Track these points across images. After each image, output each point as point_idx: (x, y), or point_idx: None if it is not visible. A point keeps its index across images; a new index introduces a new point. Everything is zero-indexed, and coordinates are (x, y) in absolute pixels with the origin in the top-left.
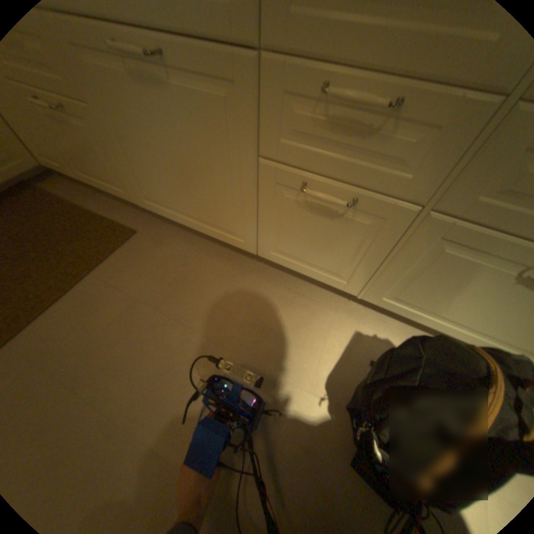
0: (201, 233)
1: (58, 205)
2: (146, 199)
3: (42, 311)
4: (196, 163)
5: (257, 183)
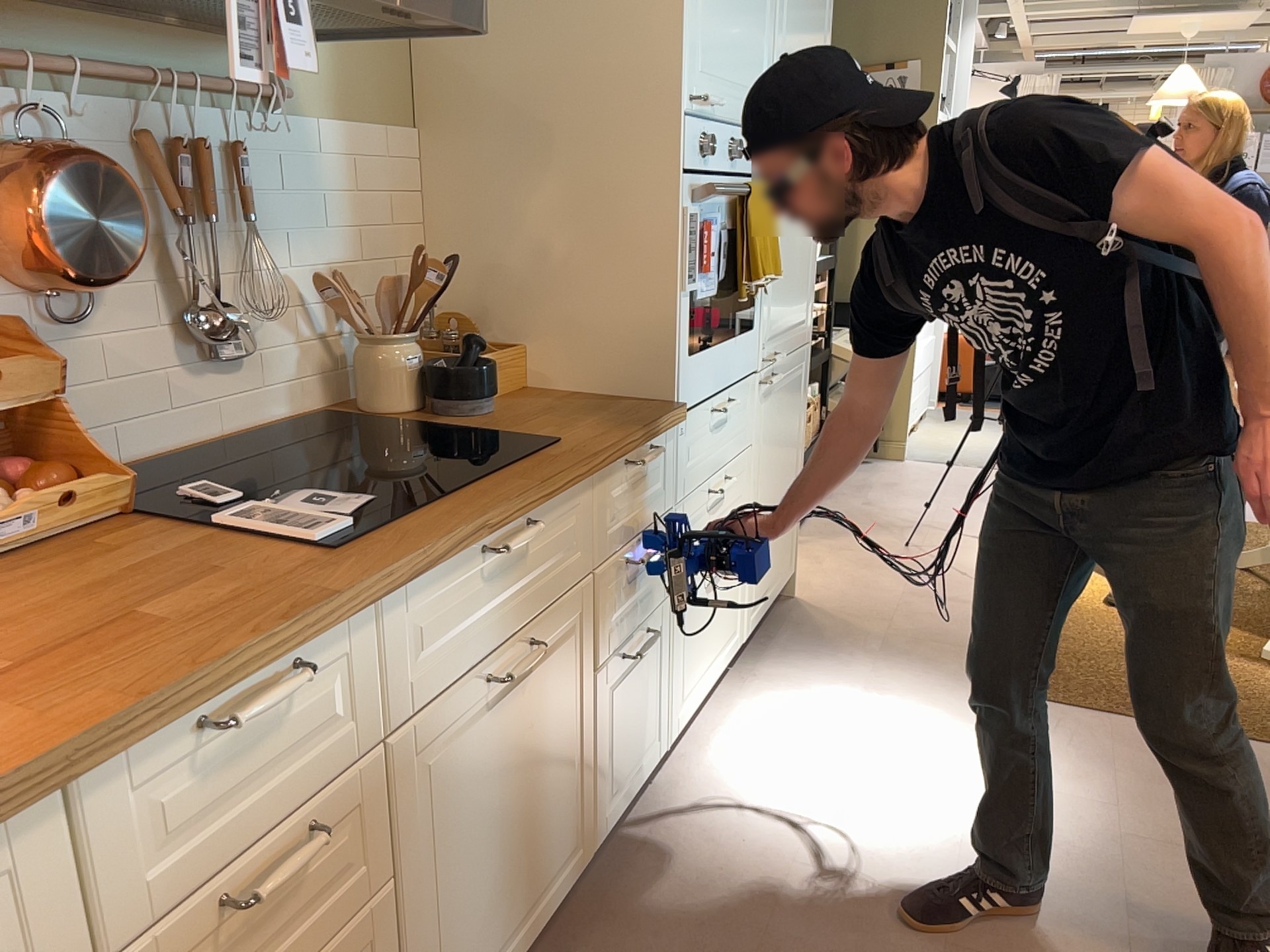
0: (527, 943)
1: None
2: None
3: None
4: (542, 762)
5: (593, 705)
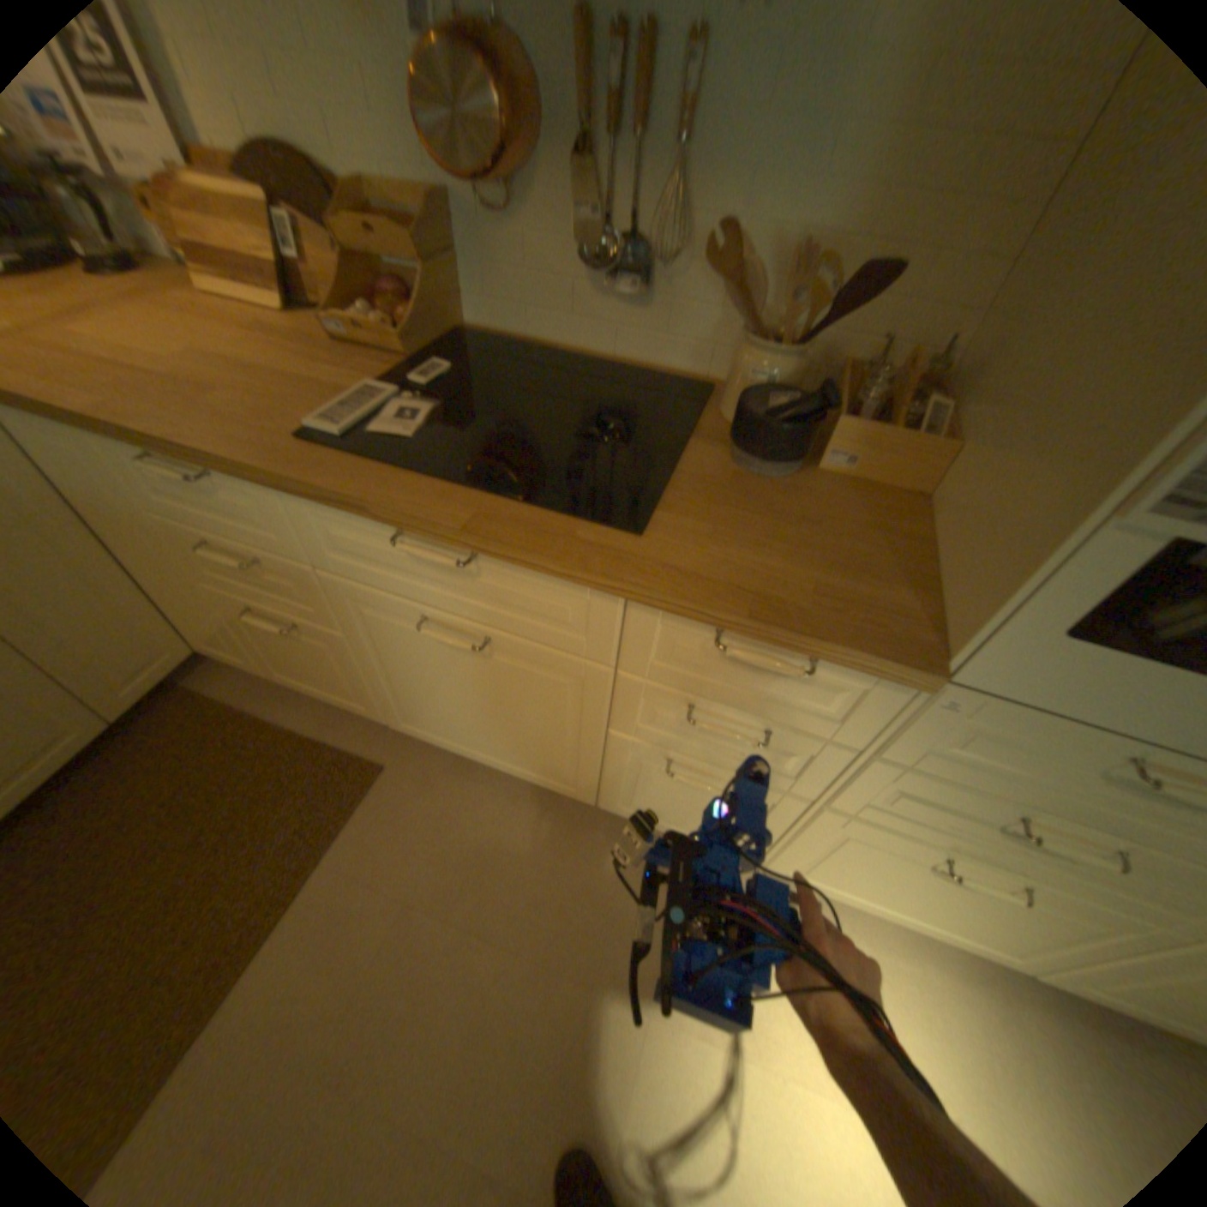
0: (501, 769)
1: (234, 722)
2: (409, 723)
3: (256, 946)
4: (512, 713)
5: (604, 746)
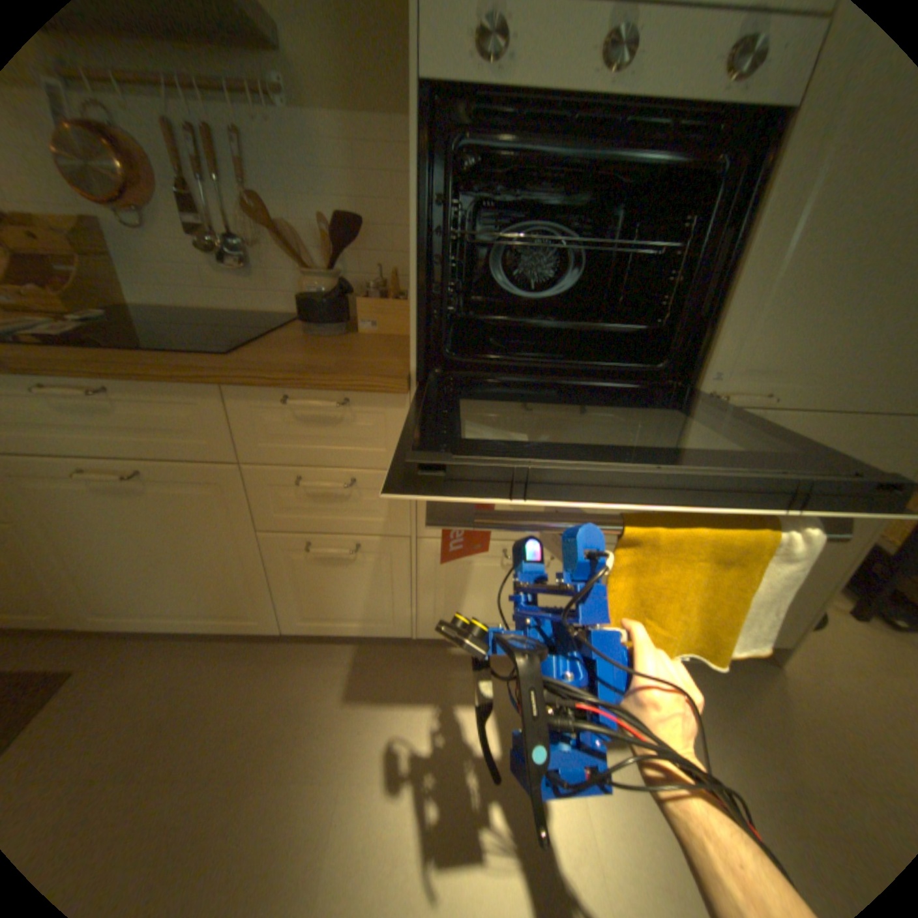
0: (192, 632)
1: None
2: (97, 613)
3: None
4: (180, 551)
5: (259, 553)
